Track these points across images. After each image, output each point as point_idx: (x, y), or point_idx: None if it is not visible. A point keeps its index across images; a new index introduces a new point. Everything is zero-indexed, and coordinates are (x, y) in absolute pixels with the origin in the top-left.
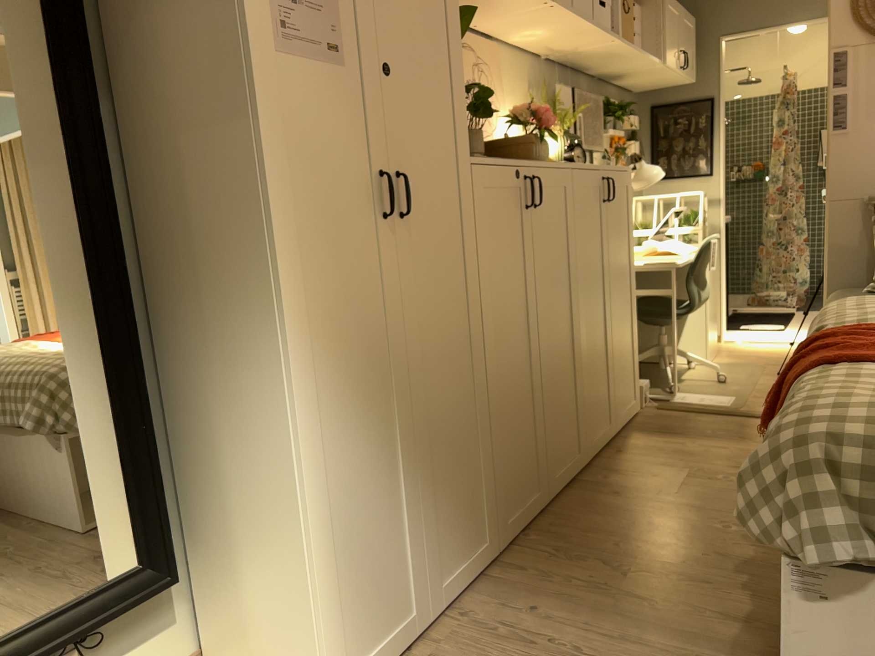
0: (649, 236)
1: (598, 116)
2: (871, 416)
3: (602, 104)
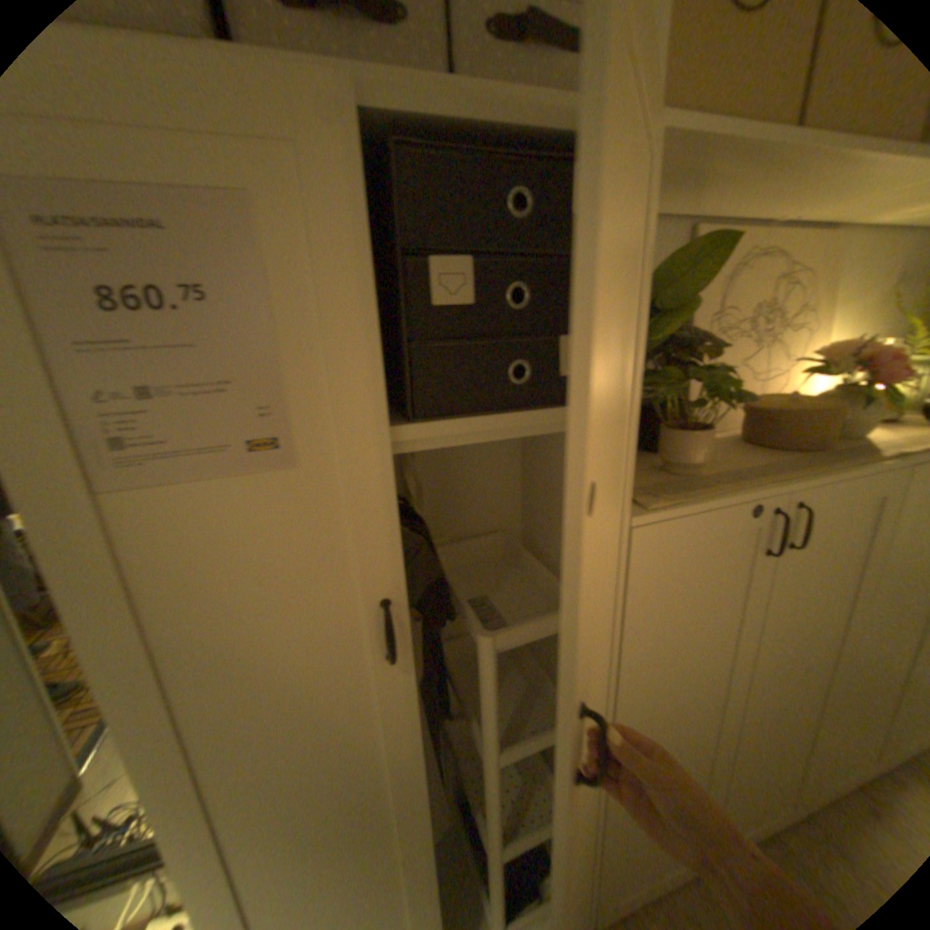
0: None
1: None
2: None
3: None
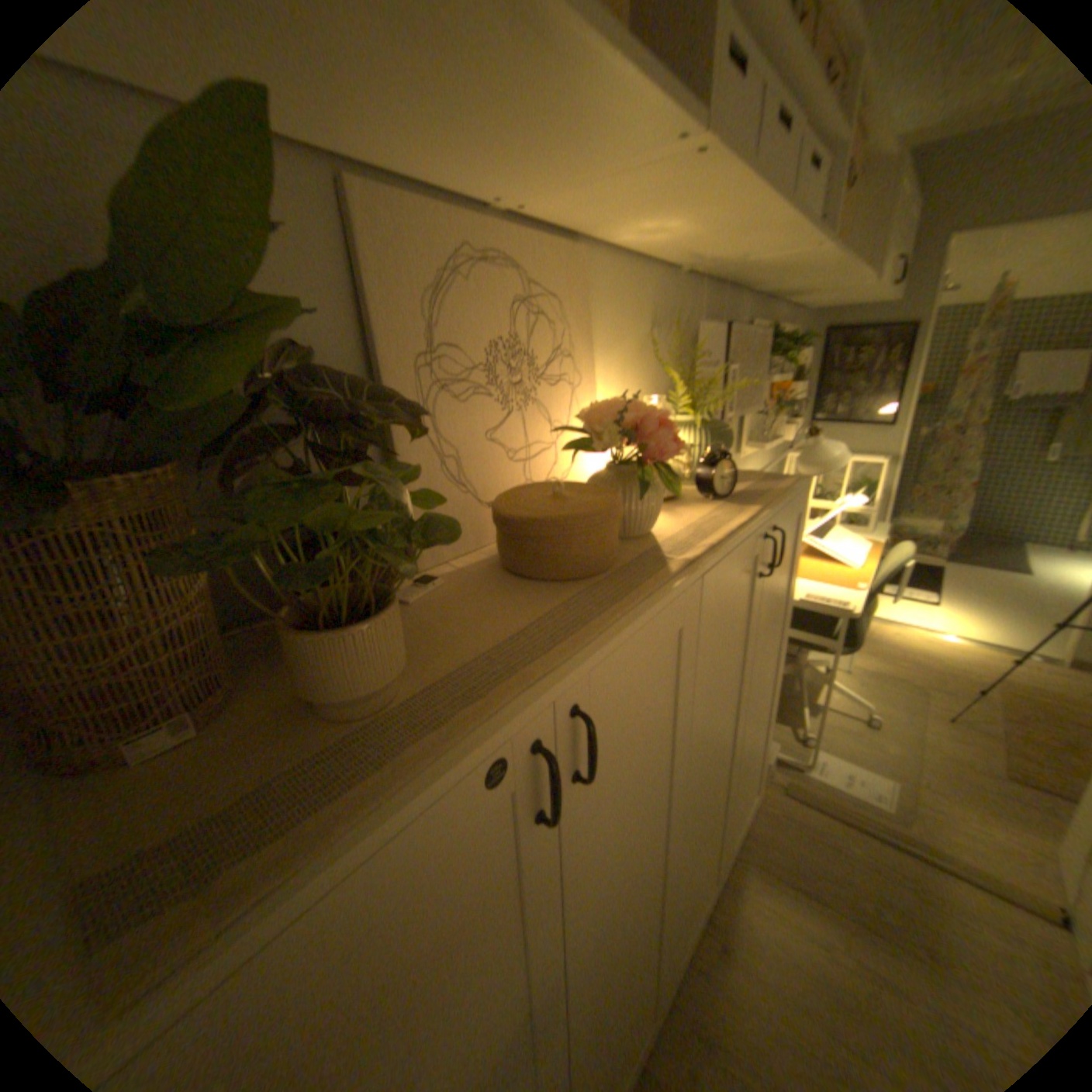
0: None
1: (760, 353)
2: None
3: (768, 334)
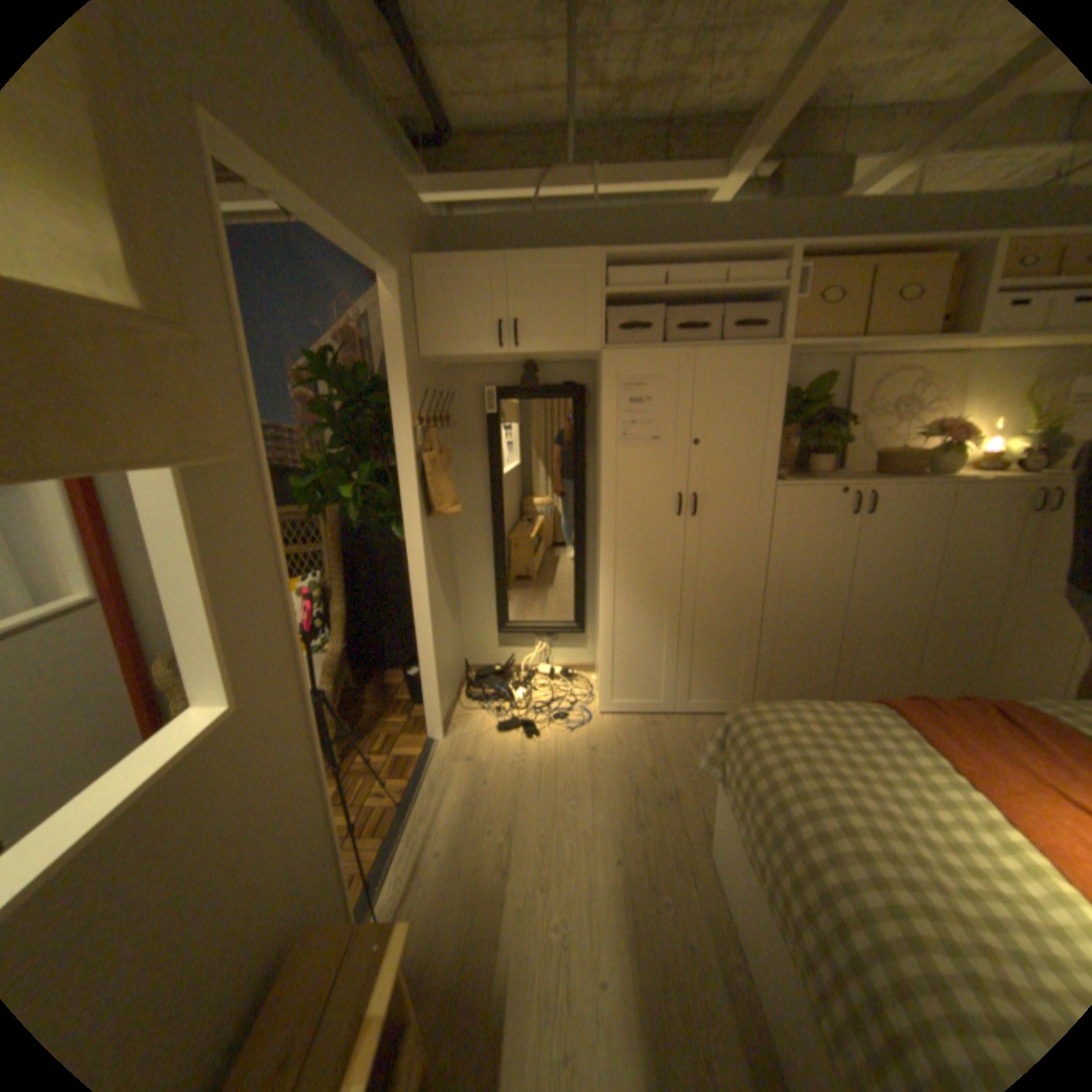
0: None
1: None
2: (778, 721)
3: None
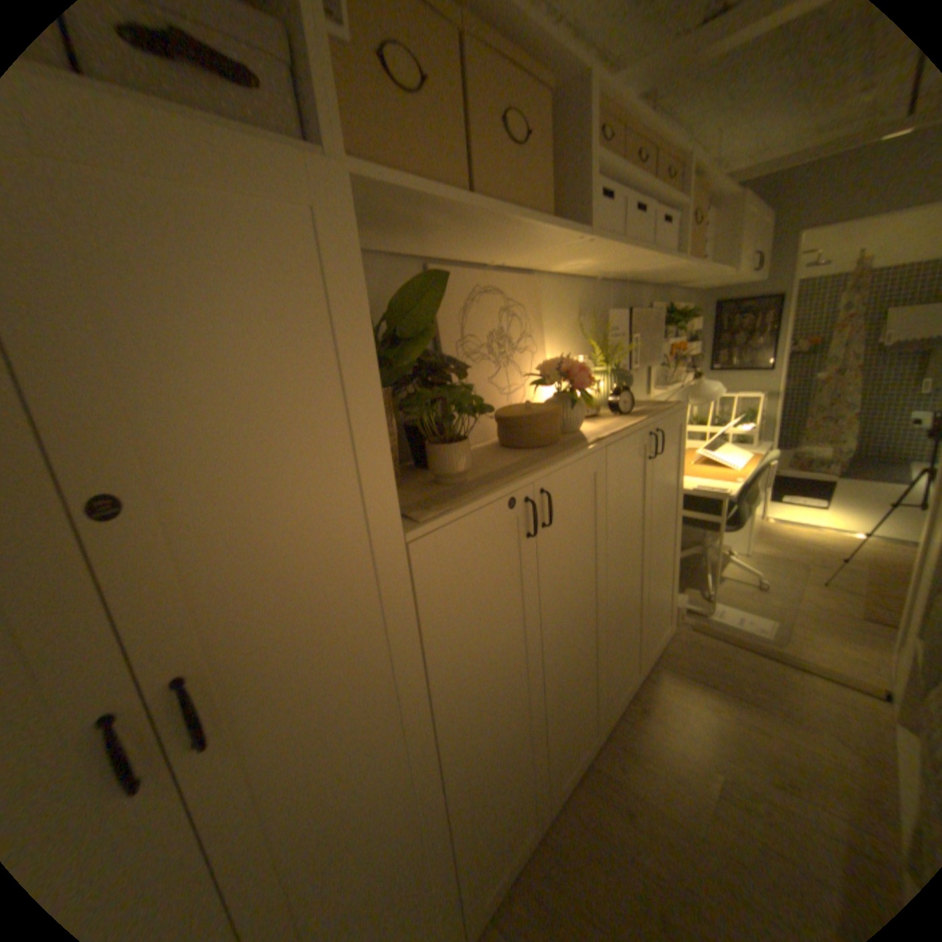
0: (701, 446)
1: (659, 325)
2: None
3: (665, 311)
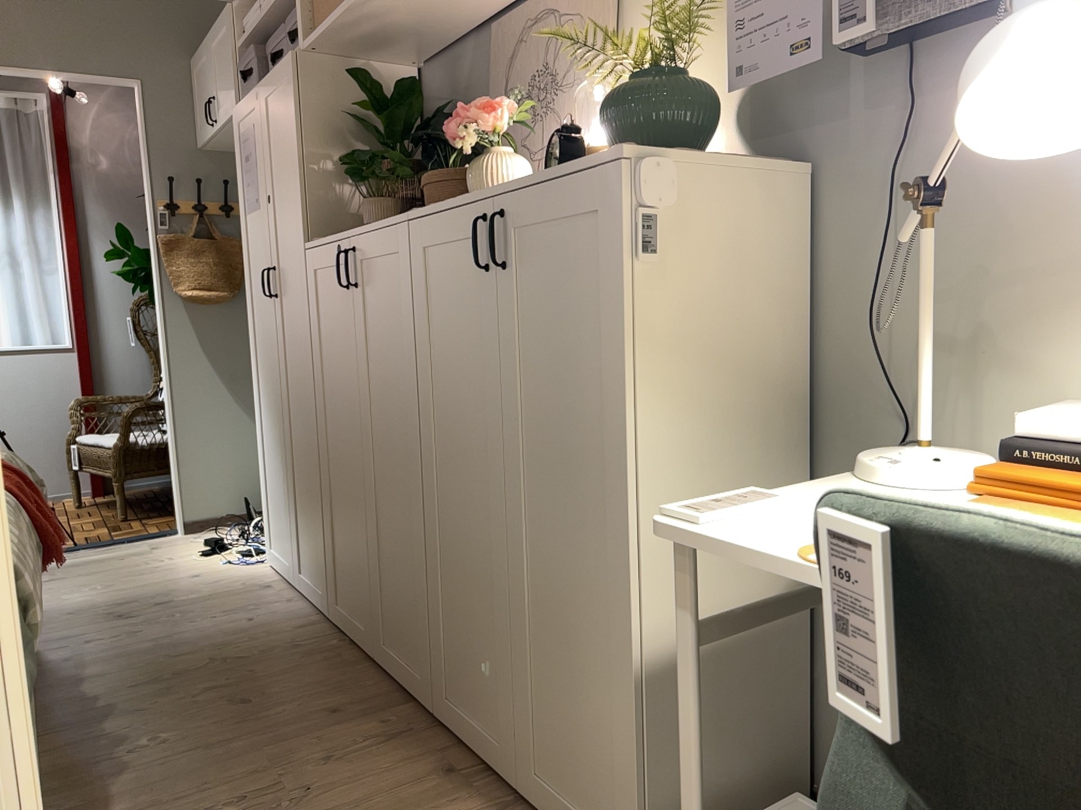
0: None
1: None
2: None
3: None
